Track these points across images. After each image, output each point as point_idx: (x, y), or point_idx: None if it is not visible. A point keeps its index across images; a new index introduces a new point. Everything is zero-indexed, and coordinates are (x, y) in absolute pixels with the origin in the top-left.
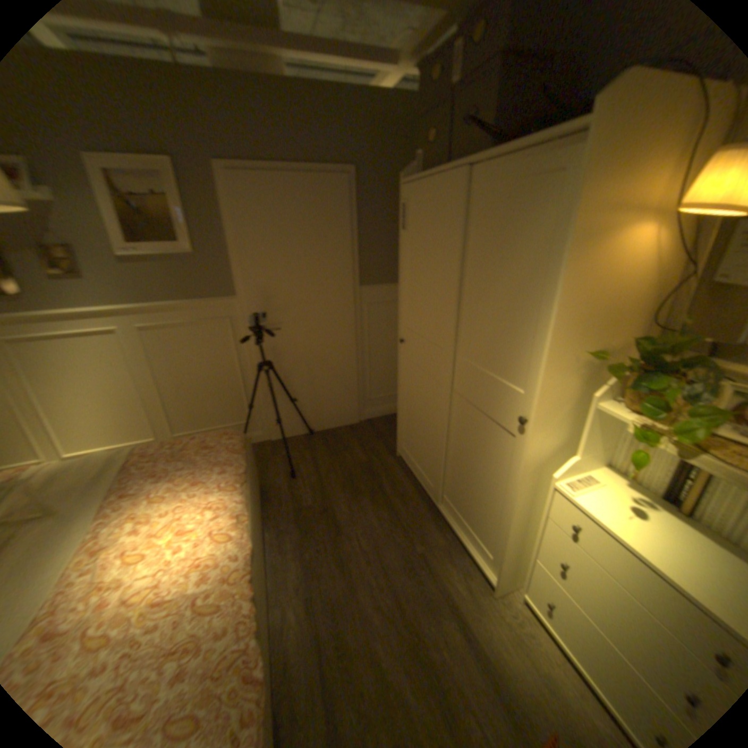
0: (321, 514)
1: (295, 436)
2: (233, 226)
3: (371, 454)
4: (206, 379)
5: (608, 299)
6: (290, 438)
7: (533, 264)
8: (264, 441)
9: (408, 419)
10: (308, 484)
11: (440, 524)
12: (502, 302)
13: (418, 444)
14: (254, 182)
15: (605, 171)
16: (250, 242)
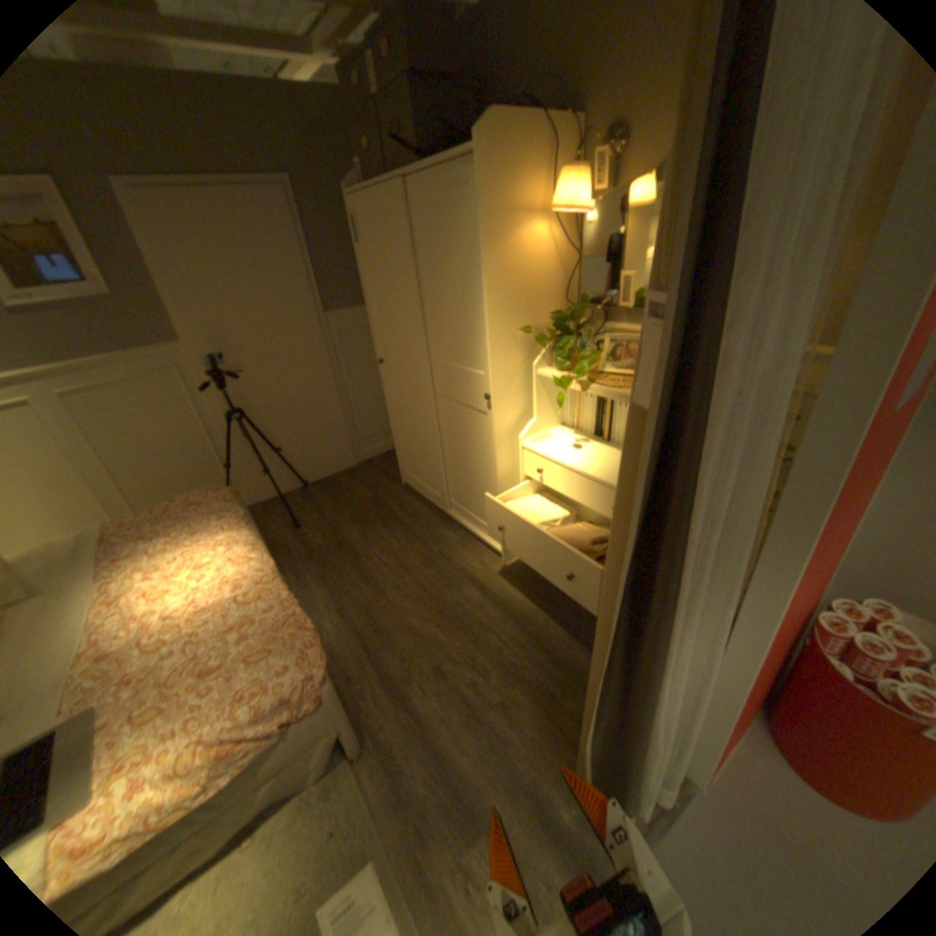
0: (338, 547)
1: (290, 492)
2: (160, 256)
3: (378, 488)
4: (167, 443)
5: (526, 285)
6: (285, 495)
7: (468, 263)
8: (256, 503)
9: (406, 440)
10: (318, 527)
11: (453, 526)
12: (455, 300)
13: (421, 461)
14: (175, 202)
15: (494, 184)
16: (187, 273)
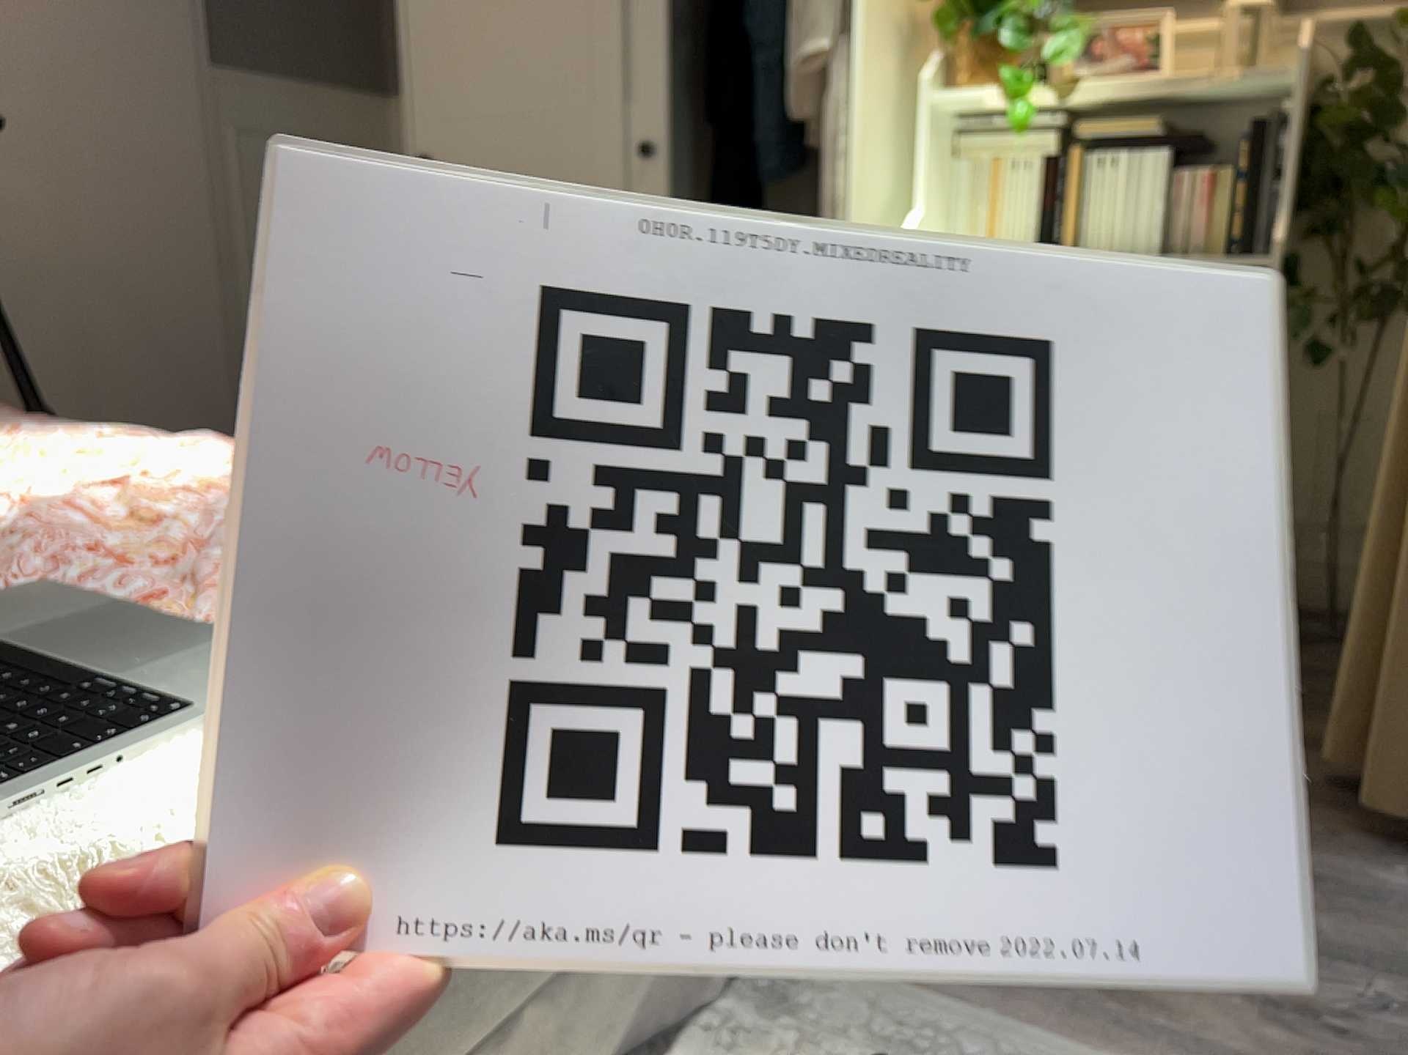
0: None
1: None
2: None
3: None
4: None
5: None
6: None
7: None
8: None
9: None
10: None
11: None
12: None
13: None
14: None
15: None
16: None
